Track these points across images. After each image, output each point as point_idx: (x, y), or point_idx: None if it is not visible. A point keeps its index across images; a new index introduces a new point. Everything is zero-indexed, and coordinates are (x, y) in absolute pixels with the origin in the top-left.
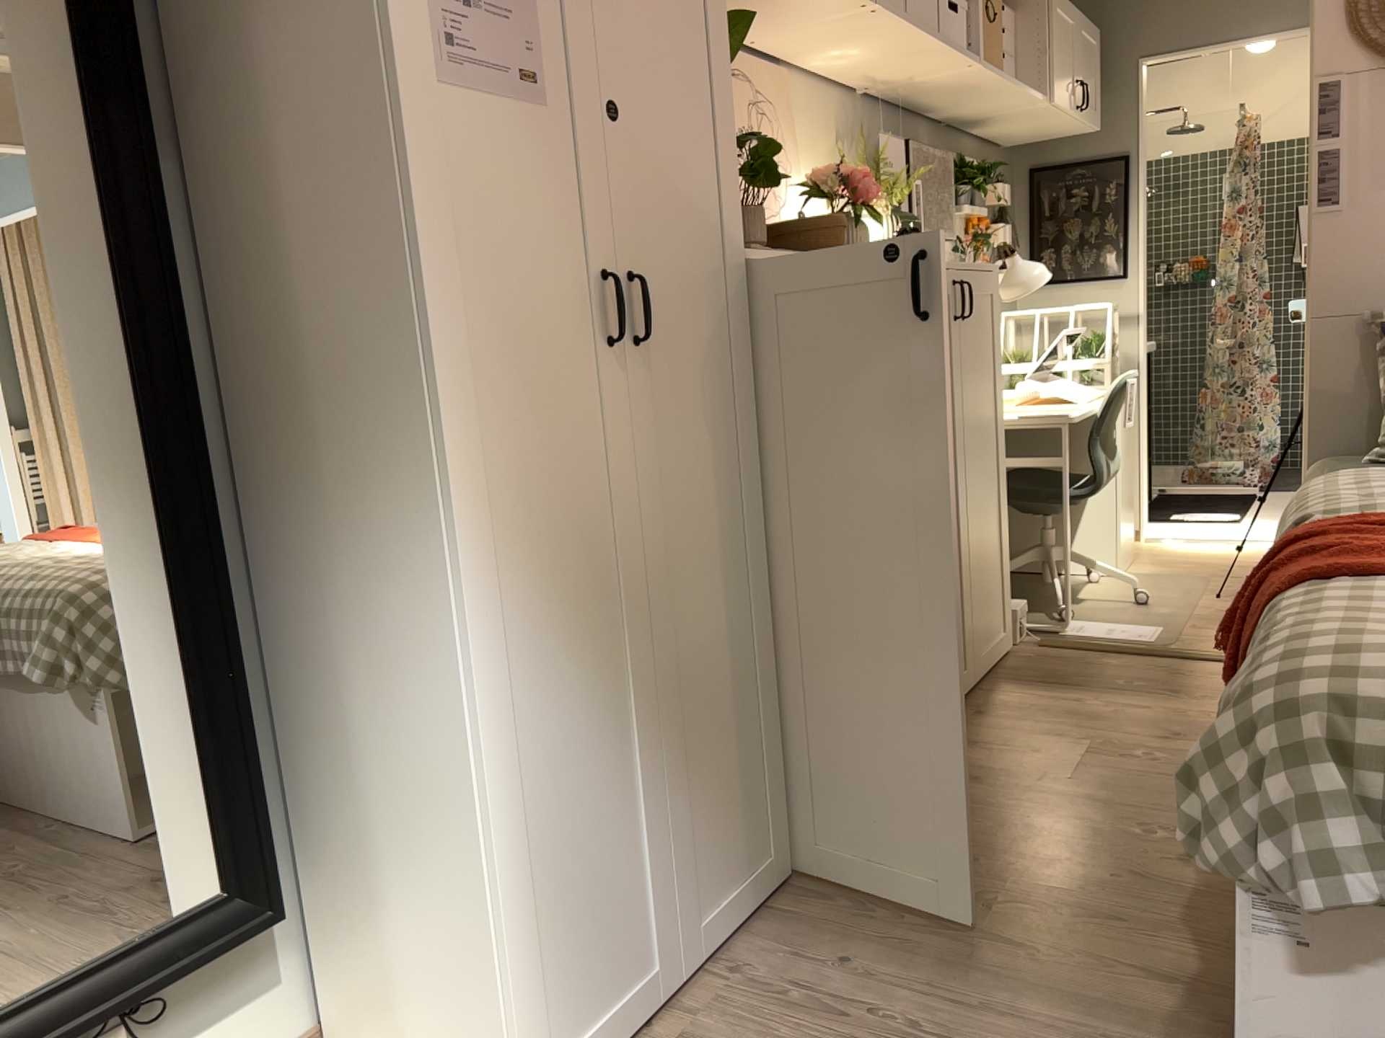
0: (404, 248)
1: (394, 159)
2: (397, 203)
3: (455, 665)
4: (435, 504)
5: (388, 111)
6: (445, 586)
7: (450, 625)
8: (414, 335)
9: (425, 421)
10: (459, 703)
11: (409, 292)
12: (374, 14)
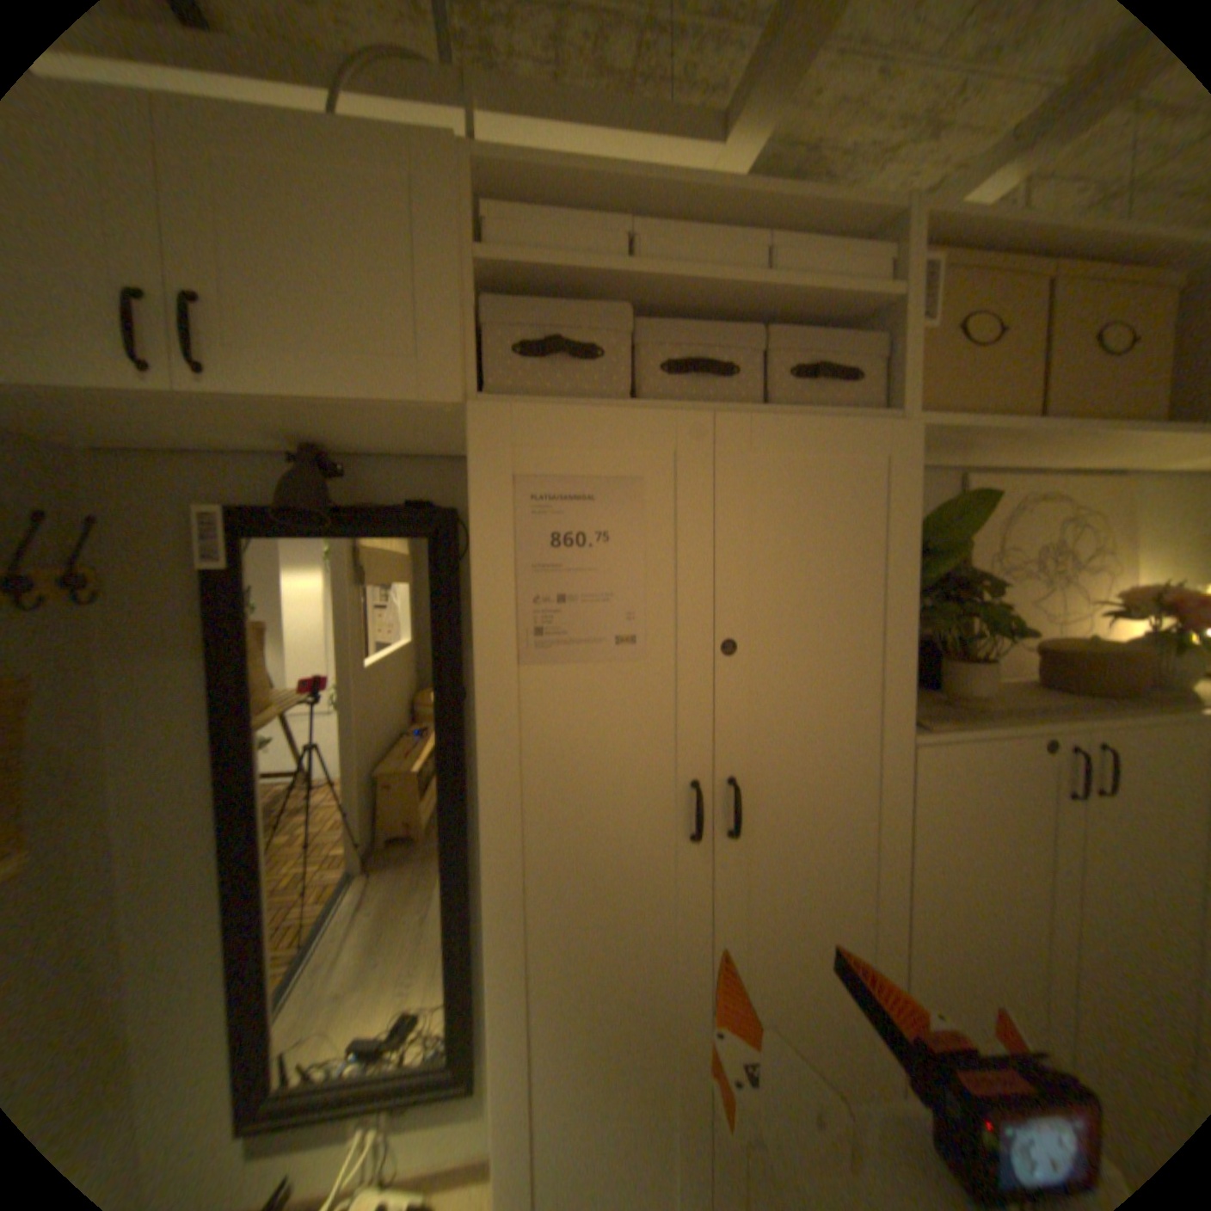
0: (482, 791)
1: (481, 731)
2: (481, 760)
3: (491, 1080)
4: (488, 967)
5: (480, 699)
6: (490, 1024)
7: (491, 1052)
8: (484, 850)
9: (486, 909)
10: (492, 1107)
11: (483, 821)
12: (477, 634)
